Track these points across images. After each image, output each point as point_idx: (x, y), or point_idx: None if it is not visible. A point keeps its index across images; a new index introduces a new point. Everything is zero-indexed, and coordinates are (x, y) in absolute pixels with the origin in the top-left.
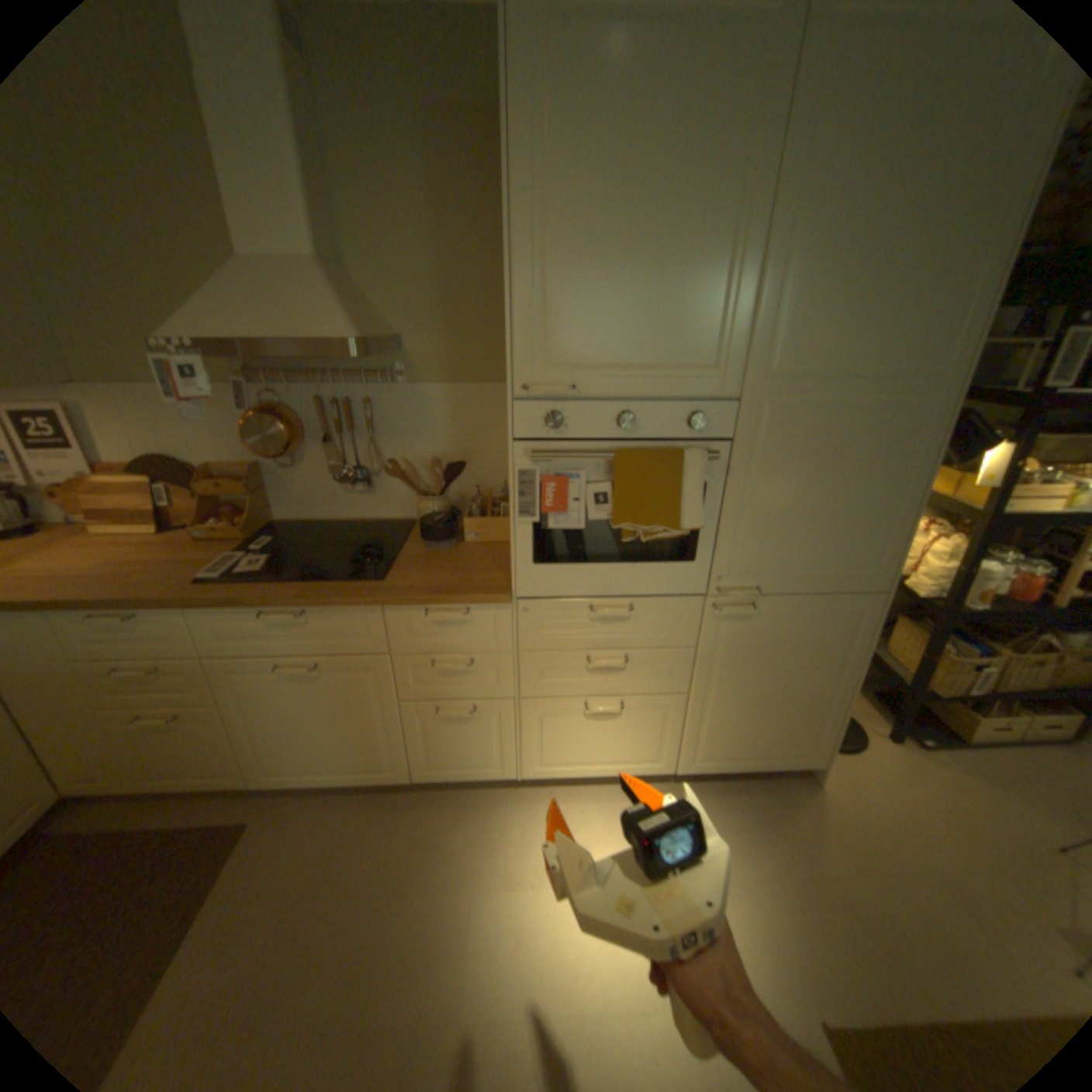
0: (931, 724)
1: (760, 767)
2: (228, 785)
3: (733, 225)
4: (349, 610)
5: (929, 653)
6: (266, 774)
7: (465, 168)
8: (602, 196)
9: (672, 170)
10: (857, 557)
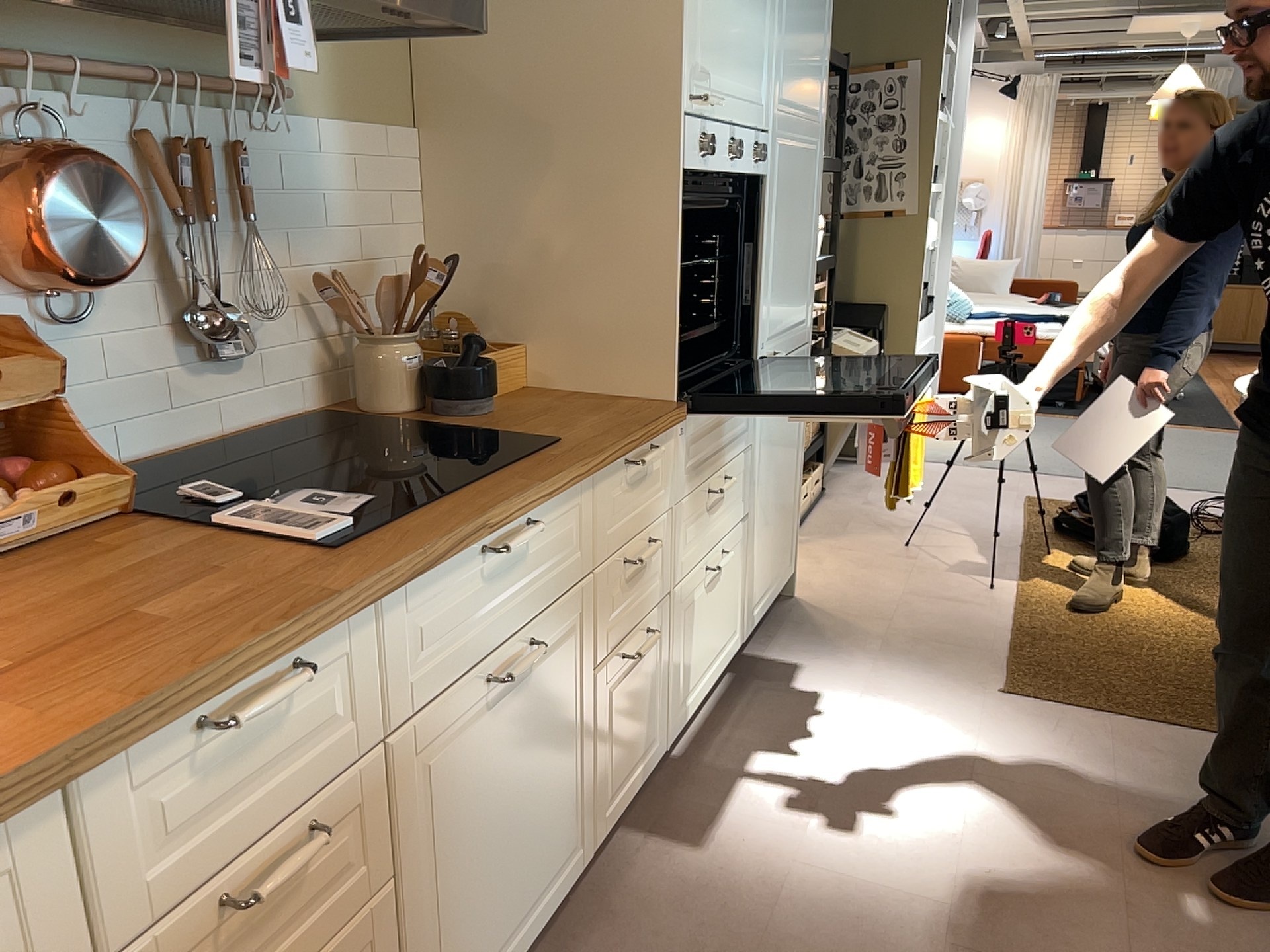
0: None
1: (775, 591)
2: None
3: None
4: (566, 497)
5: None
6: None
7: None
8: None
9: None
10: (803, 305)
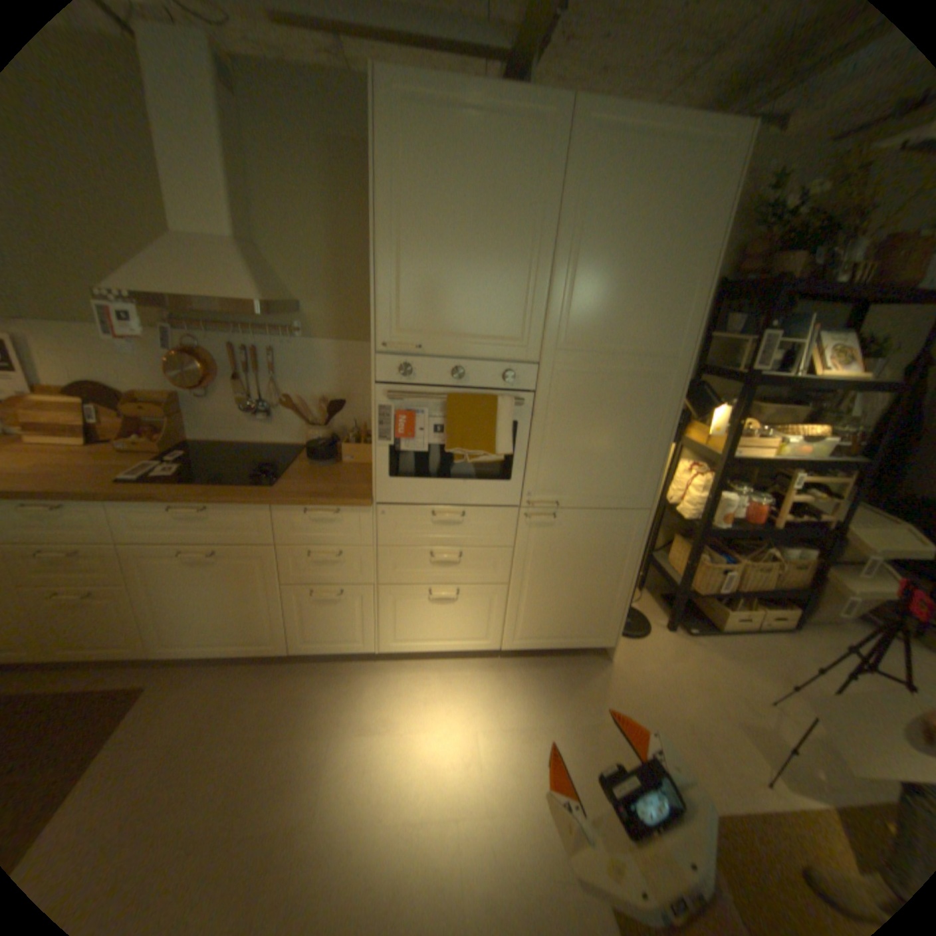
0: (698, 618)
1: (564, 645)
2: (131, 656)
3: (529, 246)
4: (243, 509)
5: (693, 562)
6: (165, 647)
7: (353, 186)
8: (439, 219)
9: (486, 206)
10: (626, 483)
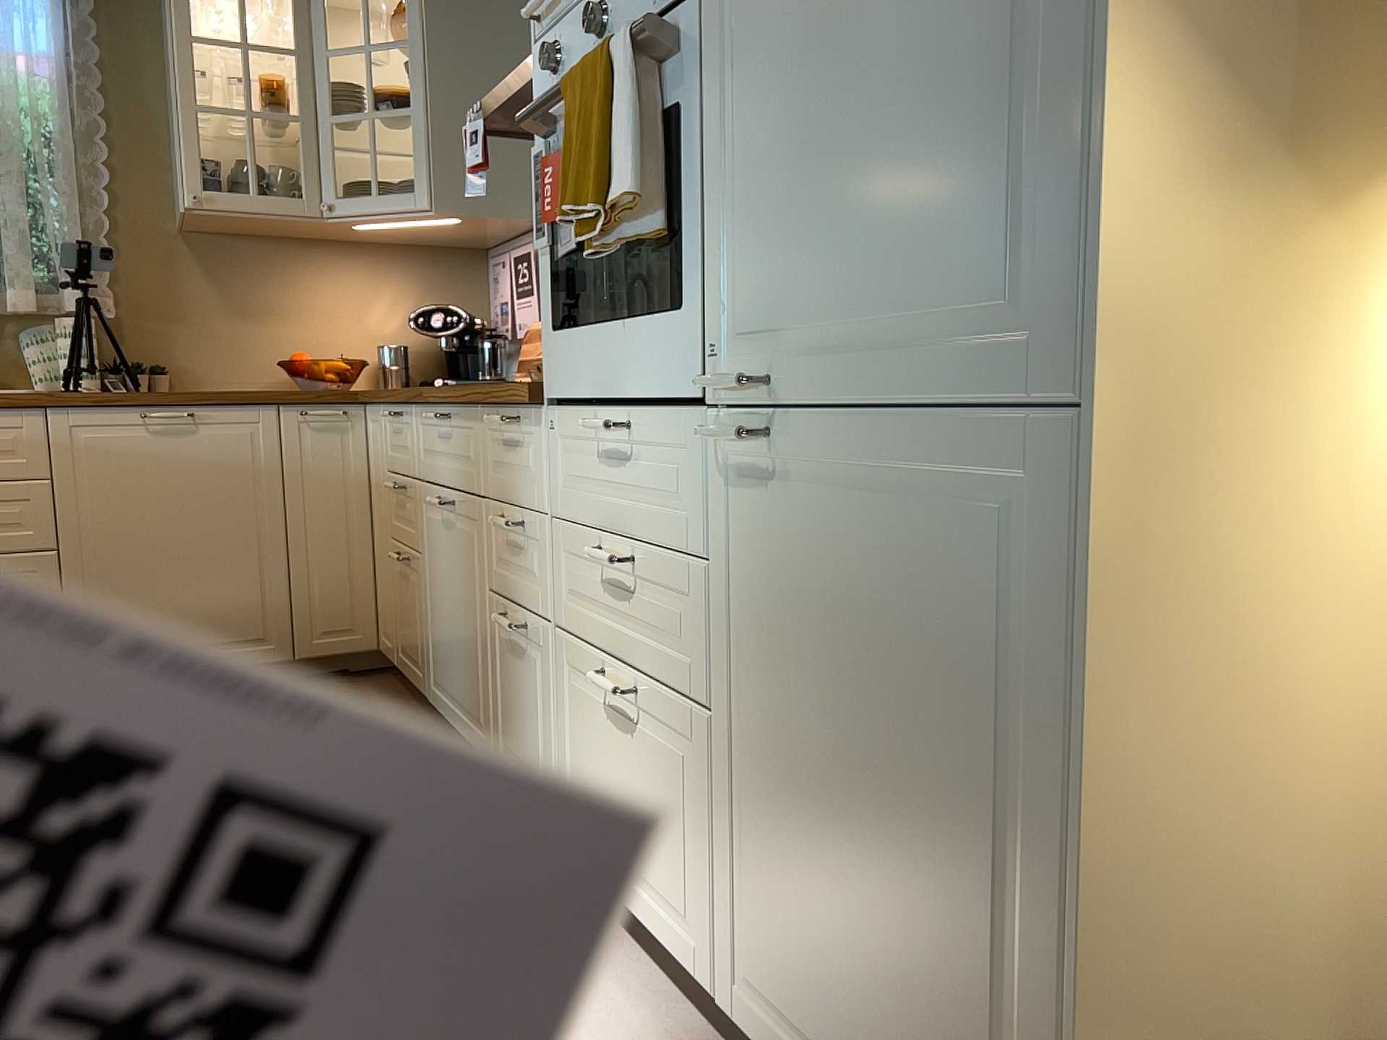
0: None
1: None
2: (421, 685)
3: None
4: (466, 416)
5: None
6: (434, 681)
7: None
8: None
9: None
10: (977, 254)
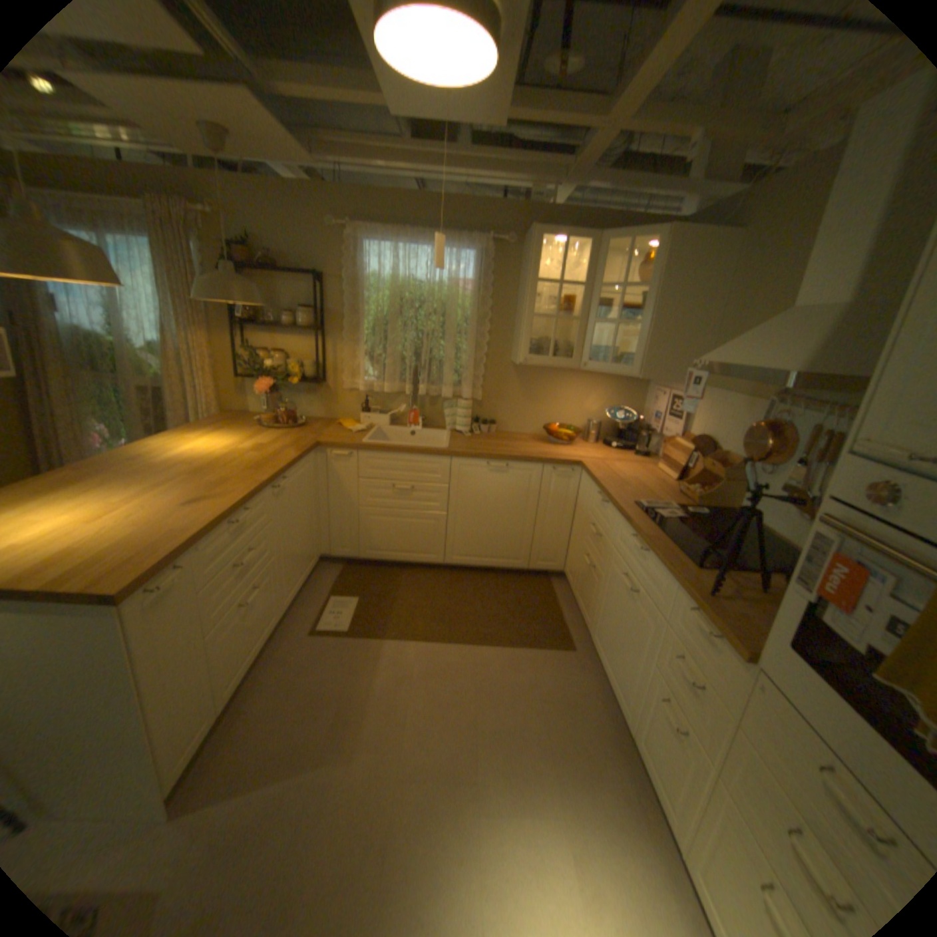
0: None
1: None
2: (588, 626)
3: None
4: (665, 570)
5: None
6: (598, 638)
7: None
8: None
9: None
10: None
